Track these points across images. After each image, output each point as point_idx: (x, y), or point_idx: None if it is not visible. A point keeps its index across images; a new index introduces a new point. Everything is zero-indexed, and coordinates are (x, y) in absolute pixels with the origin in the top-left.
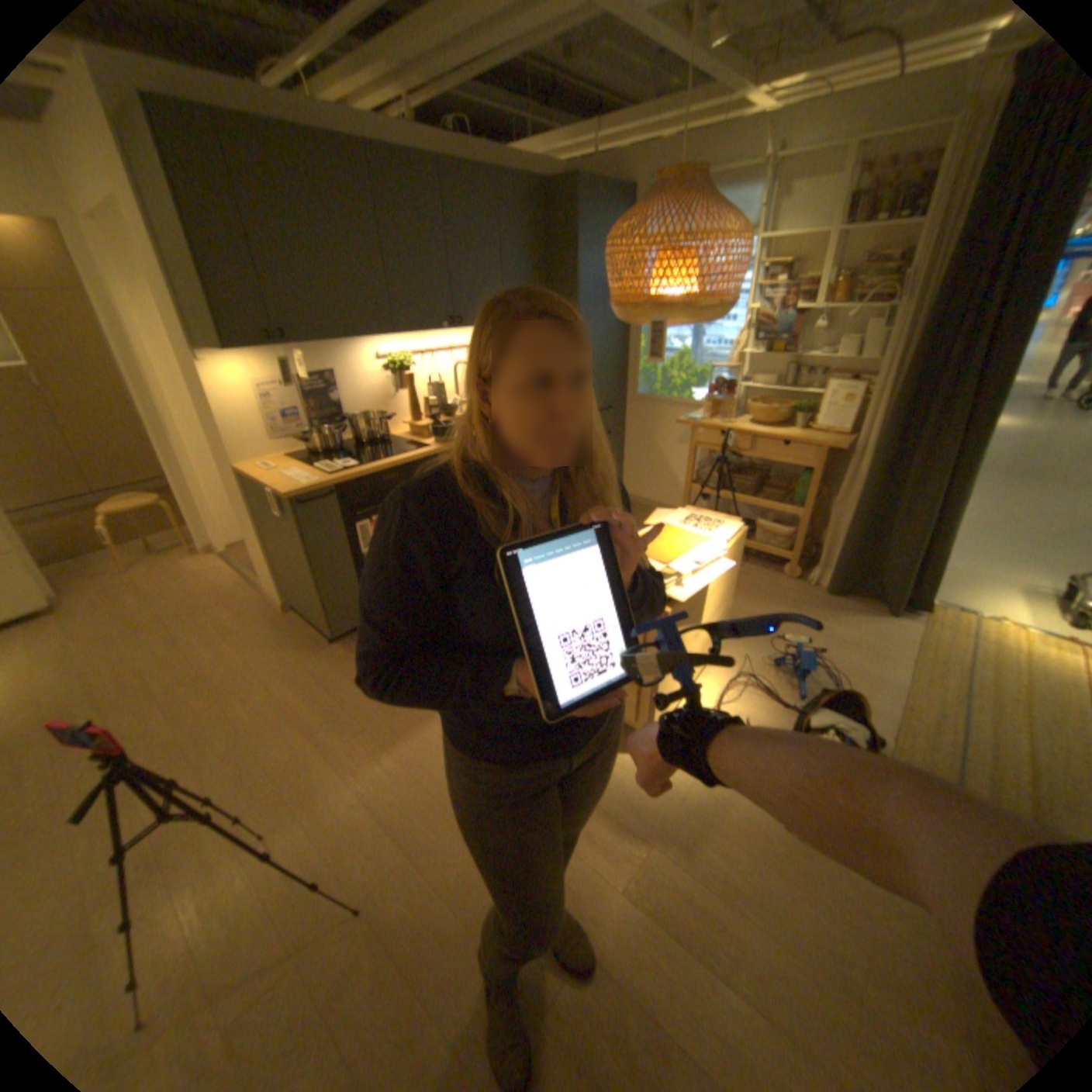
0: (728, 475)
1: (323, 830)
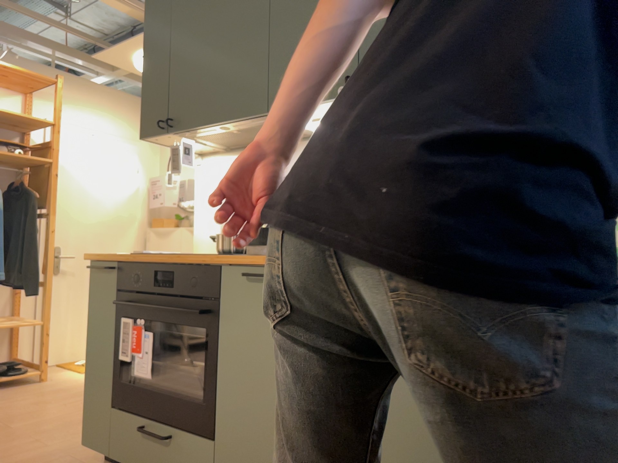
0: None
1: None
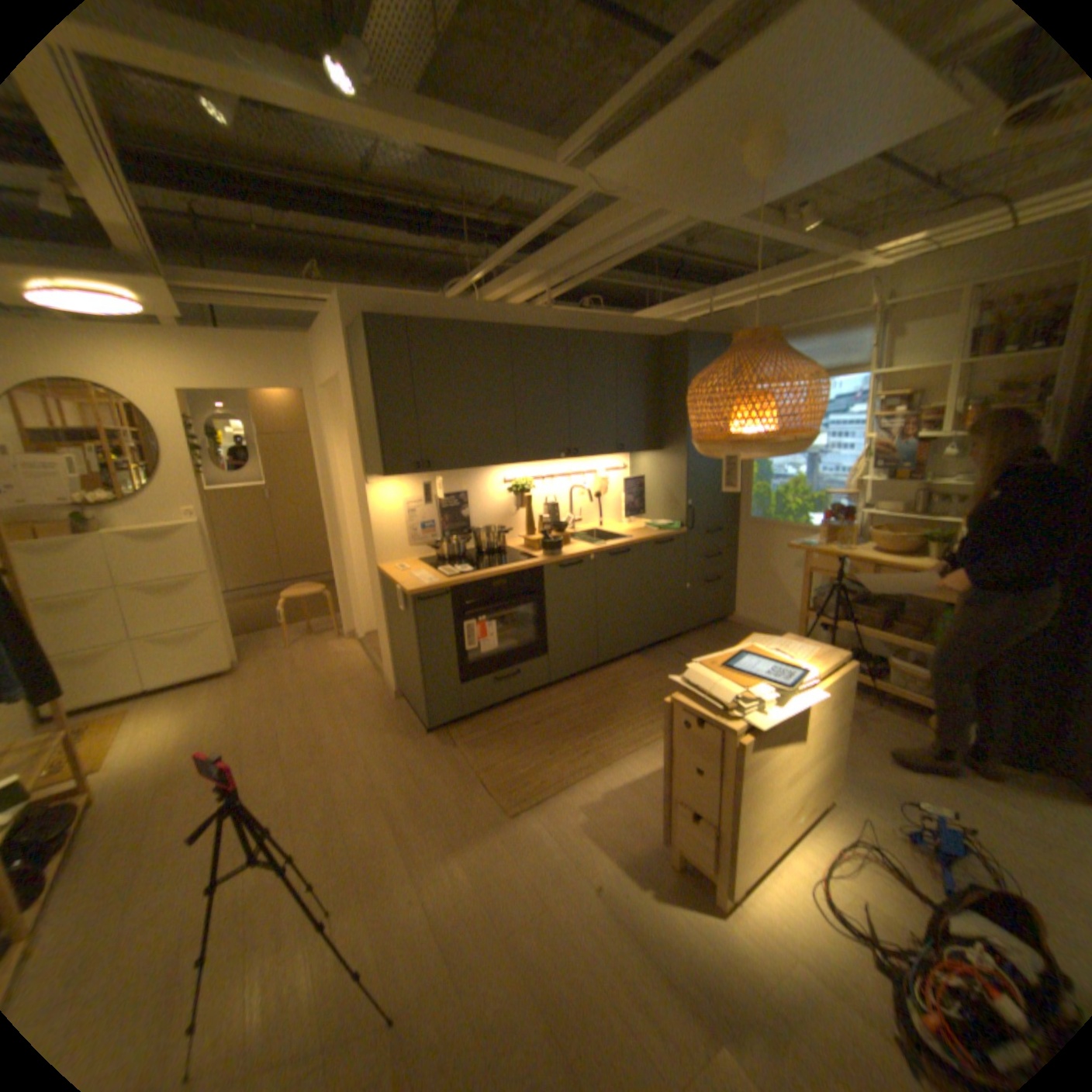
0: (851, 605)
1: (381, 921)
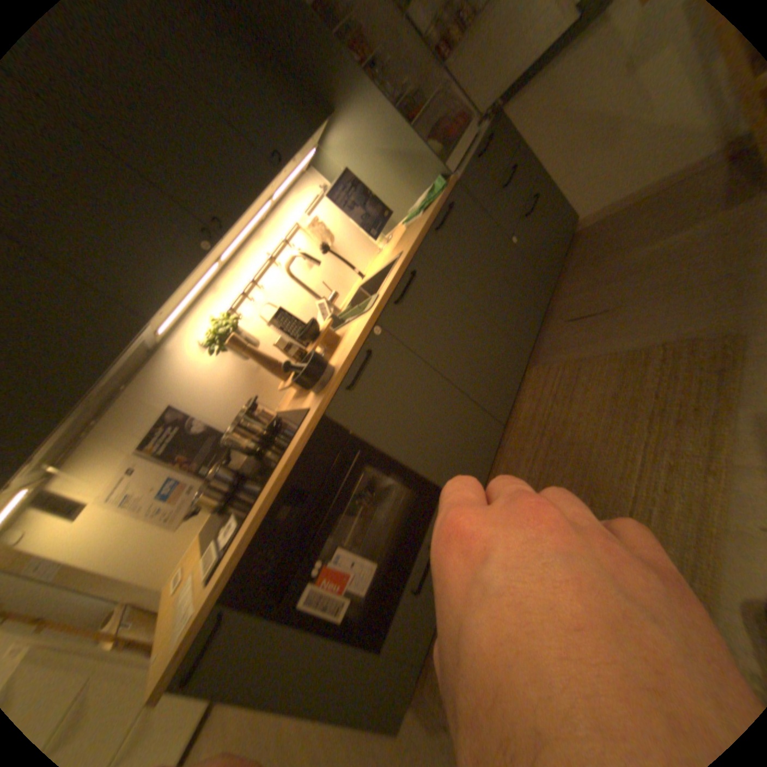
0: None
1: None
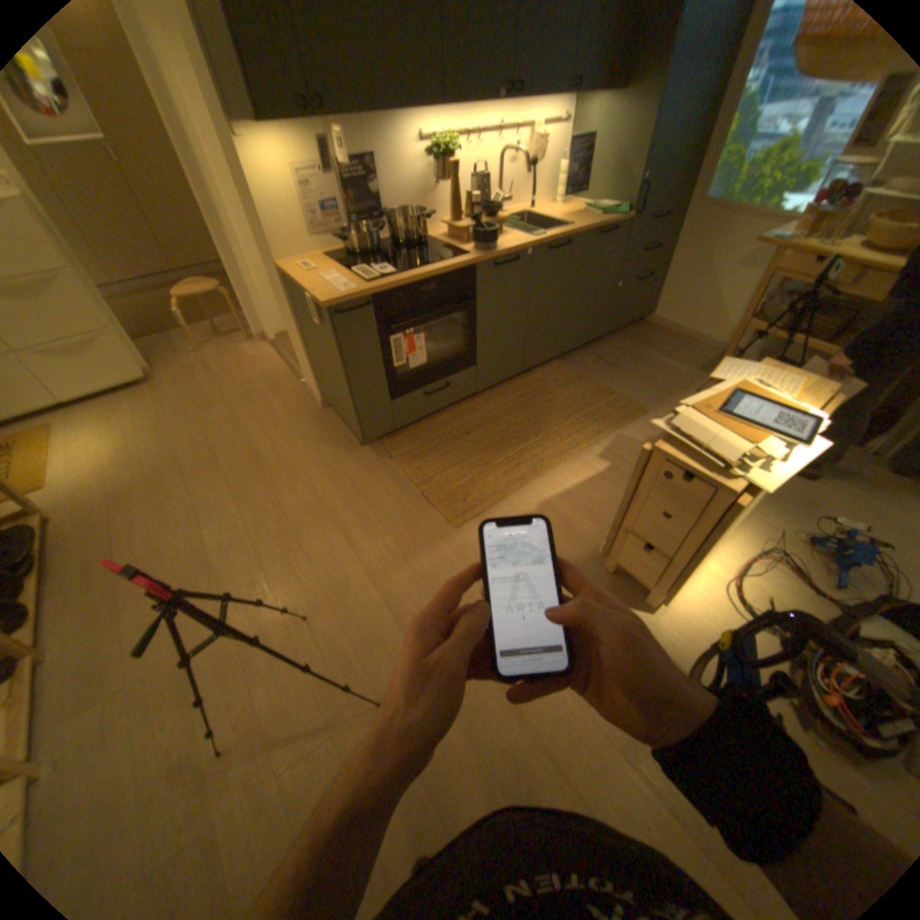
0: (804, 314)
1: (354, 622)
